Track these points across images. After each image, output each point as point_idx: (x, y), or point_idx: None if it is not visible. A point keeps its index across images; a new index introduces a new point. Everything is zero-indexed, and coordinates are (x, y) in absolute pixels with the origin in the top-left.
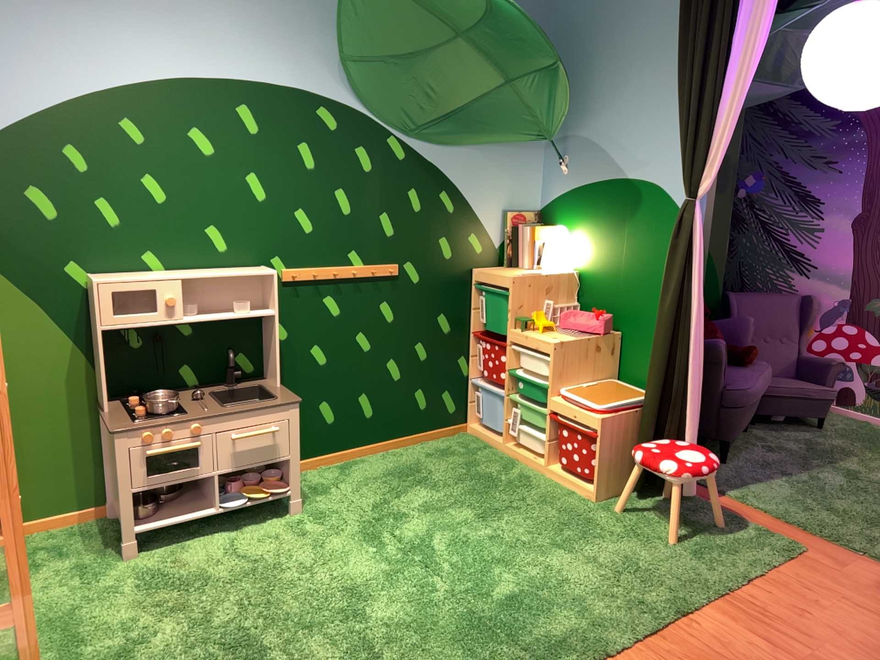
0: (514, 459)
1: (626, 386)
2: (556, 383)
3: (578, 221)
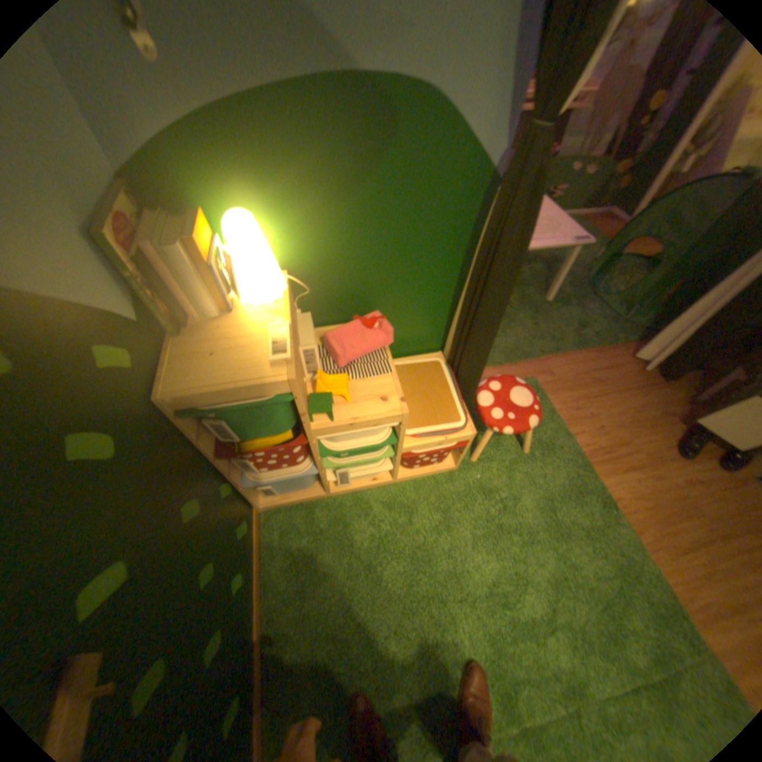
0: (349, 494)
1: (405, 364)
2: (402, 433)
3: (251, 185)
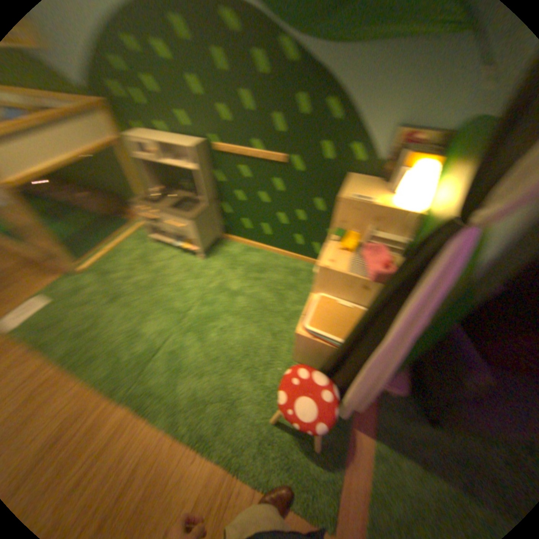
0: None
1: None
2: (314, 288)
3: (453, 162)
